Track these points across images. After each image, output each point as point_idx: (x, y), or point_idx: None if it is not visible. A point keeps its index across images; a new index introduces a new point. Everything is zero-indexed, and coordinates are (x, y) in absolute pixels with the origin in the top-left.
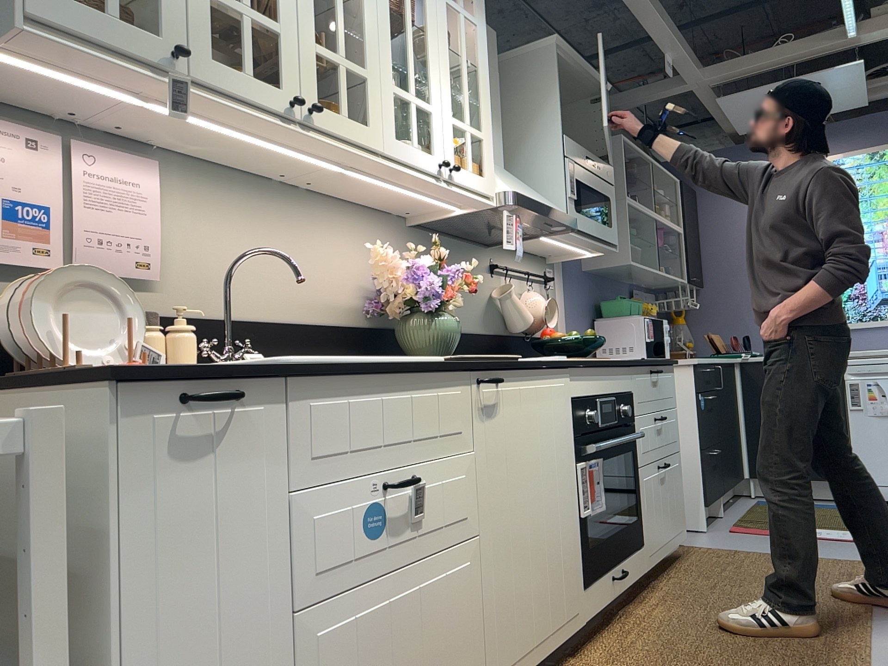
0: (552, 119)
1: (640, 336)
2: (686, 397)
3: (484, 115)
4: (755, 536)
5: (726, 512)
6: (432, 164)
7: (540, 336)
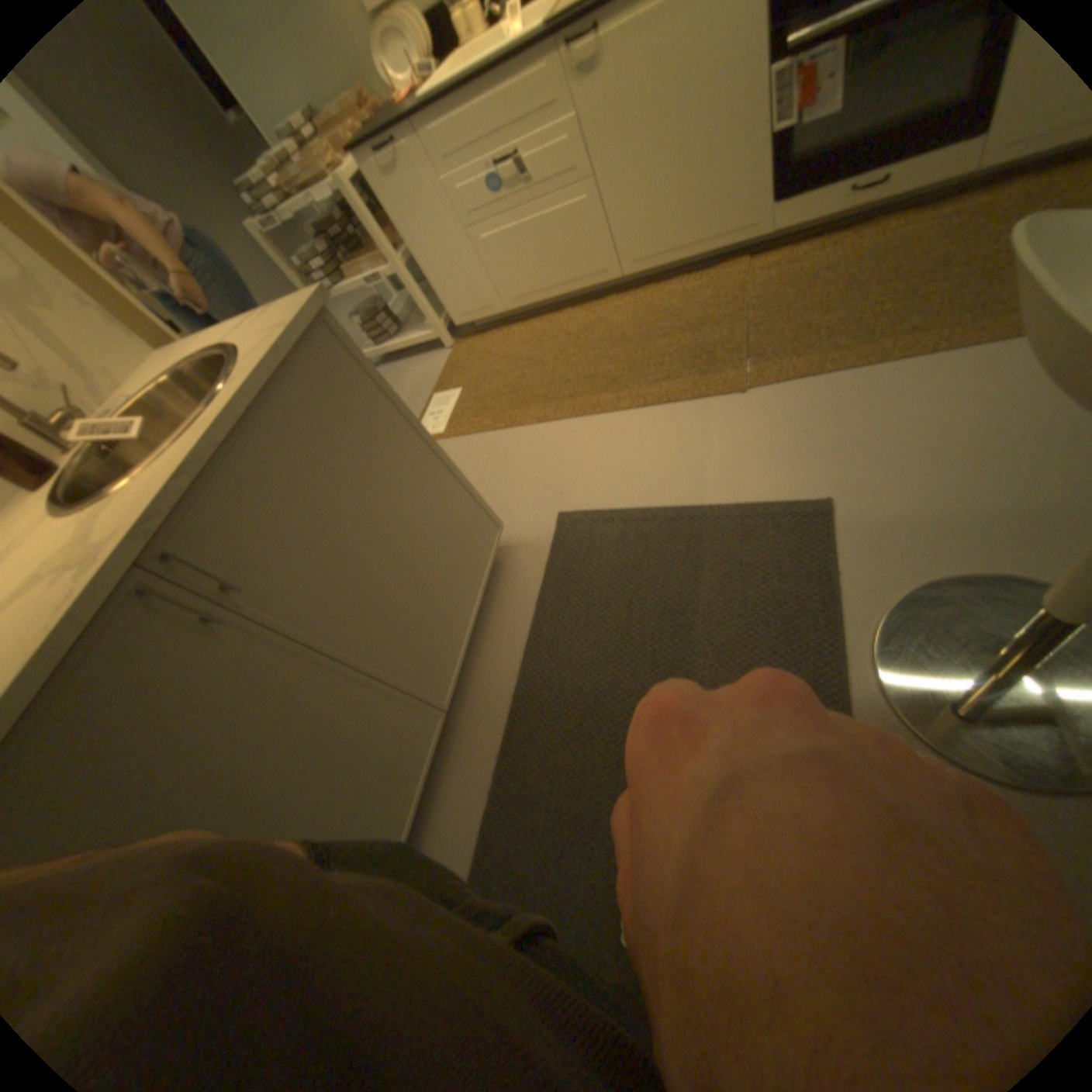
0: None
1: None
2: None
3: None
4: None
5: None
6: None
7: None
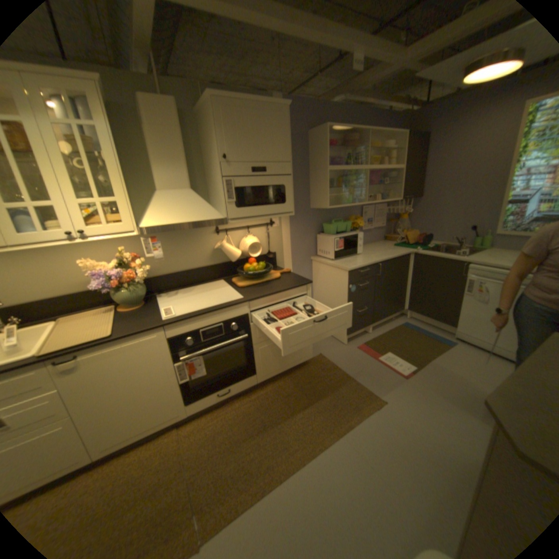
0: (215, 152)
1: (333, 247)
2: (344, 285)
3: (115, 186)
4: (362, 357)
5: (376, 330)
6: (61, 235)
7: (243, 264)
